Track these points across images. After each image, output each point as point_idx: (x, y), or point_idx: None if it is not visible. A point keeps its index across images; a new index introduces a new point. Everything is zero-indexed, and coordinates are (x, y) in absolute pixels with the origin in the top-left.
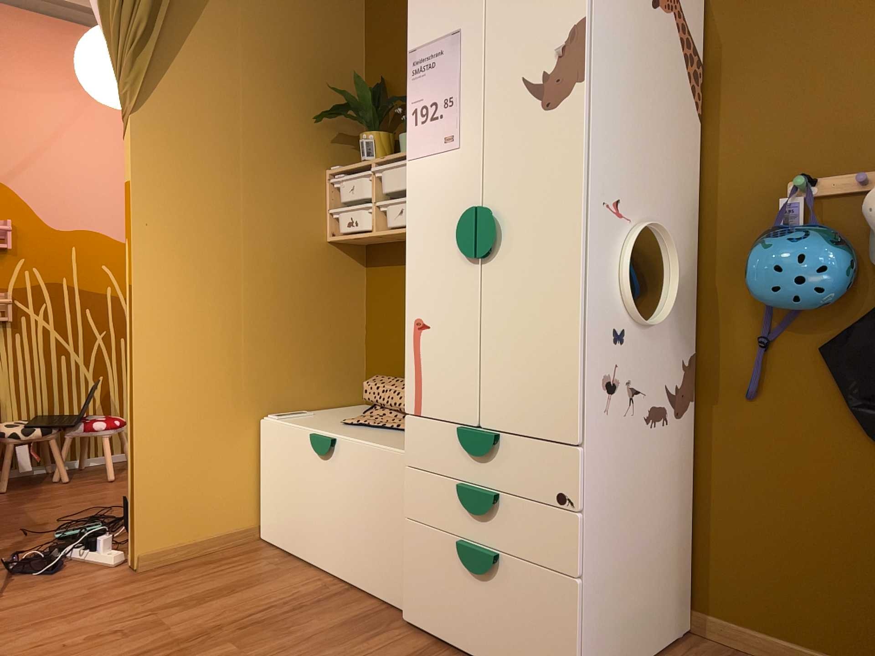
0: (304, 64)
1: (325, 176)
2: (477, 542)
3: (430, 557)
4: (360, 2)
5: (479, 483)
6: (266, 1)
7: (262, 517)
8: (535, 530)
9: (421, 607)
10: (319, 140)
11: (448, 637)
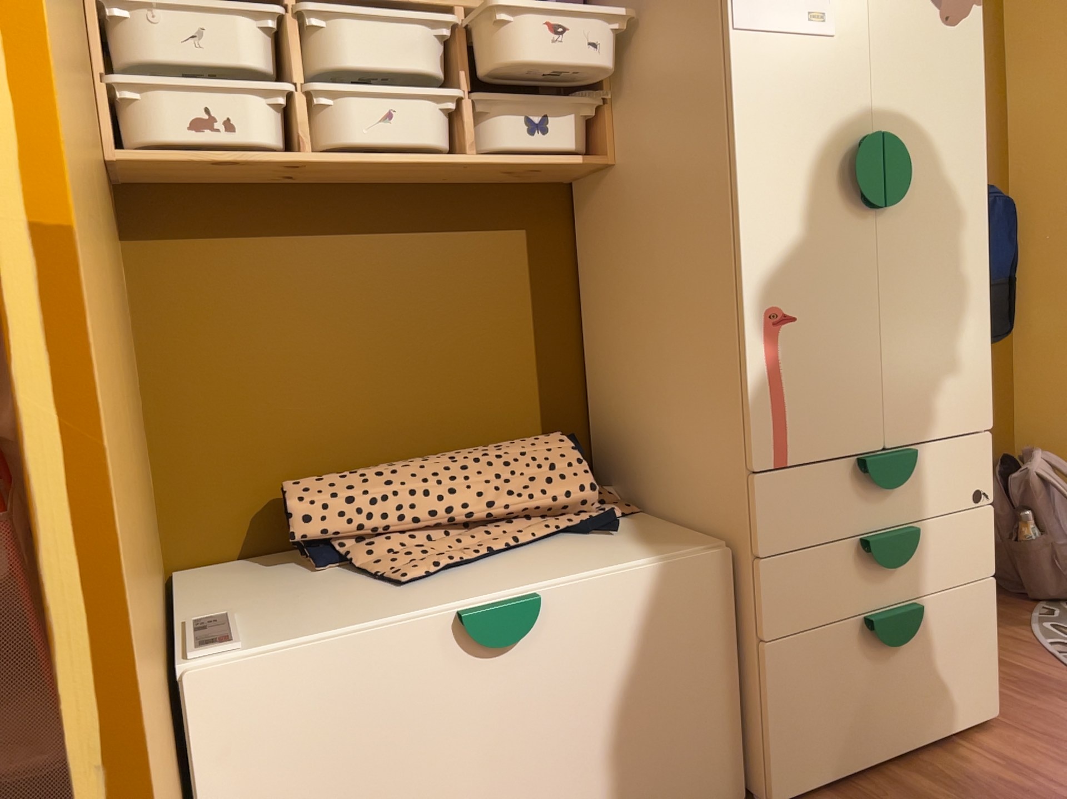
0: None
1: None
2: (891, 602)
3: (818, 673)
4: None
5: (888, 524)
6: None
7: None
8: (952, 547)
9: (808, 757)
10: None
11: (852, 763)
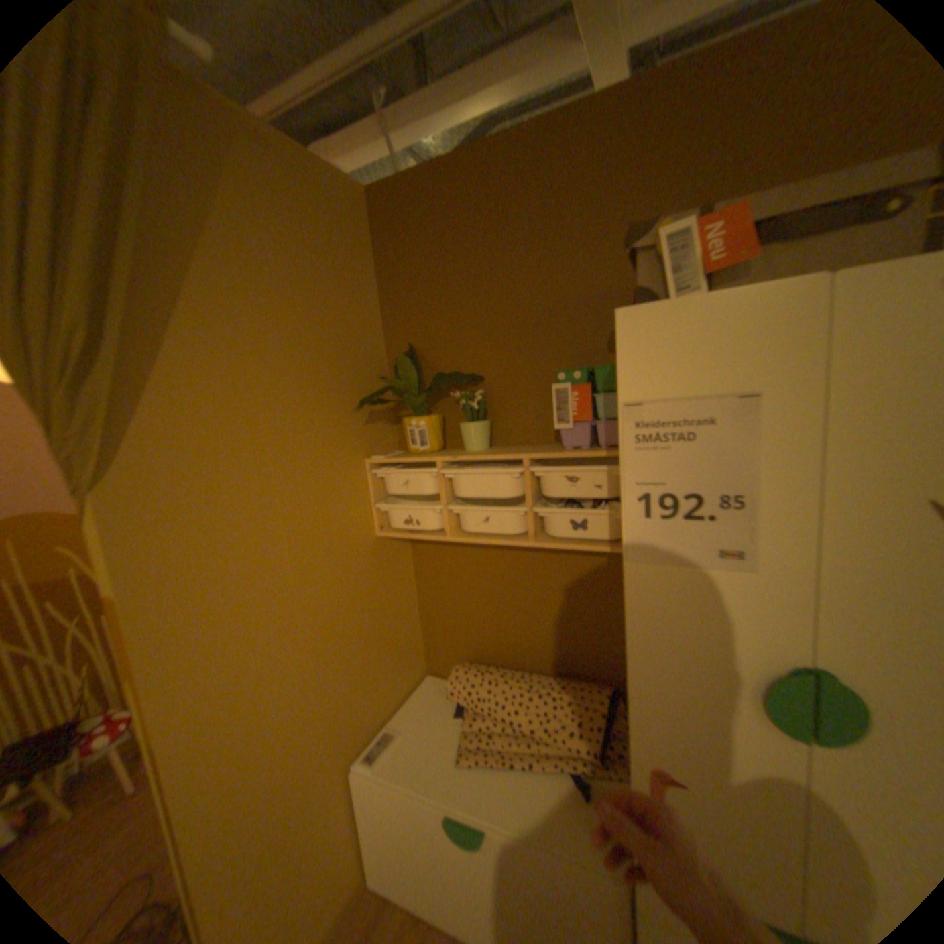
0: (325, 338)
1: (365, 466)
2: None
3: None
4: (368, 250)
5: None
6: (267, 259)
7: (364, 861)
8: None
9: None
10: (353, 426)
11: None
